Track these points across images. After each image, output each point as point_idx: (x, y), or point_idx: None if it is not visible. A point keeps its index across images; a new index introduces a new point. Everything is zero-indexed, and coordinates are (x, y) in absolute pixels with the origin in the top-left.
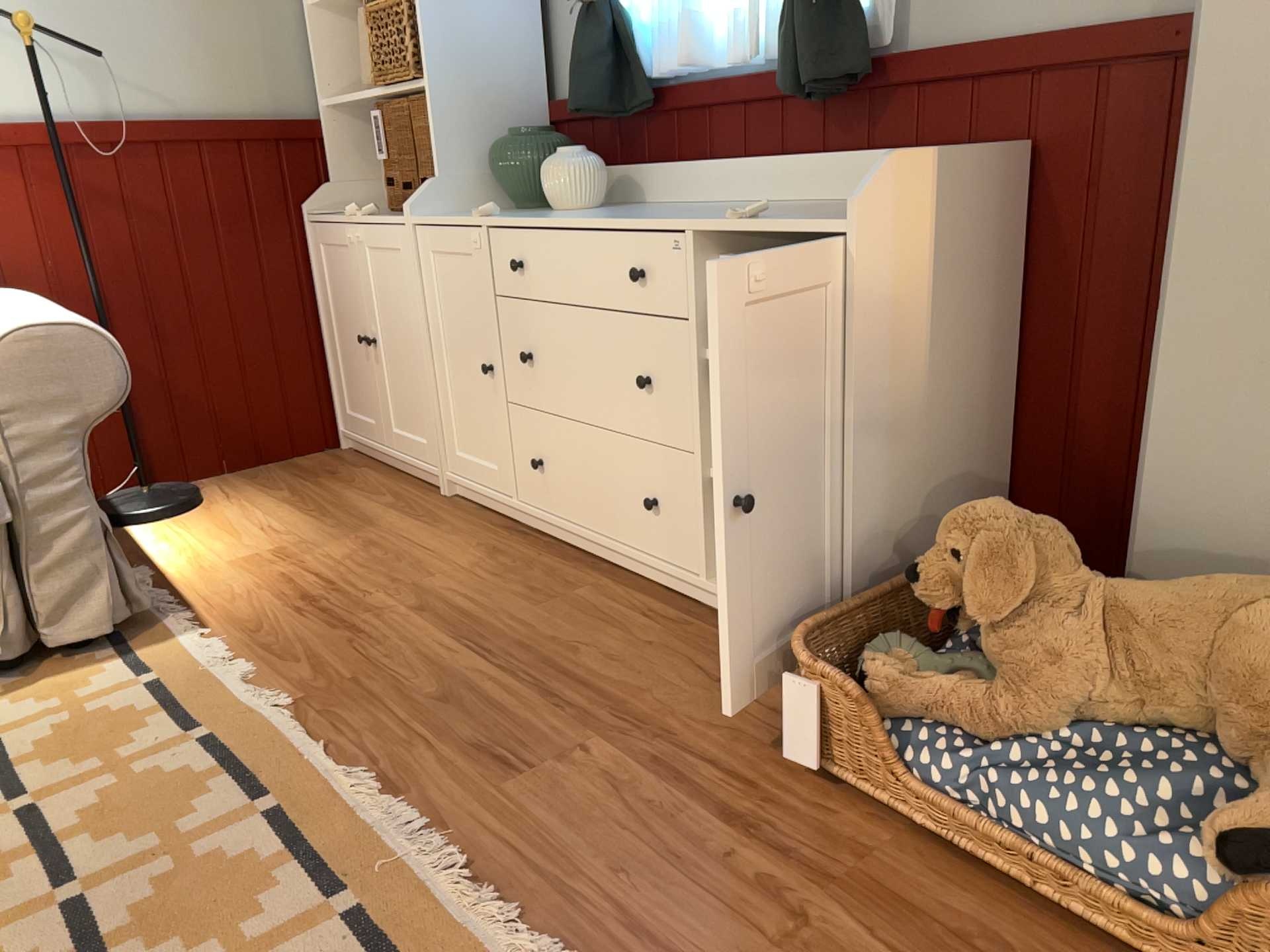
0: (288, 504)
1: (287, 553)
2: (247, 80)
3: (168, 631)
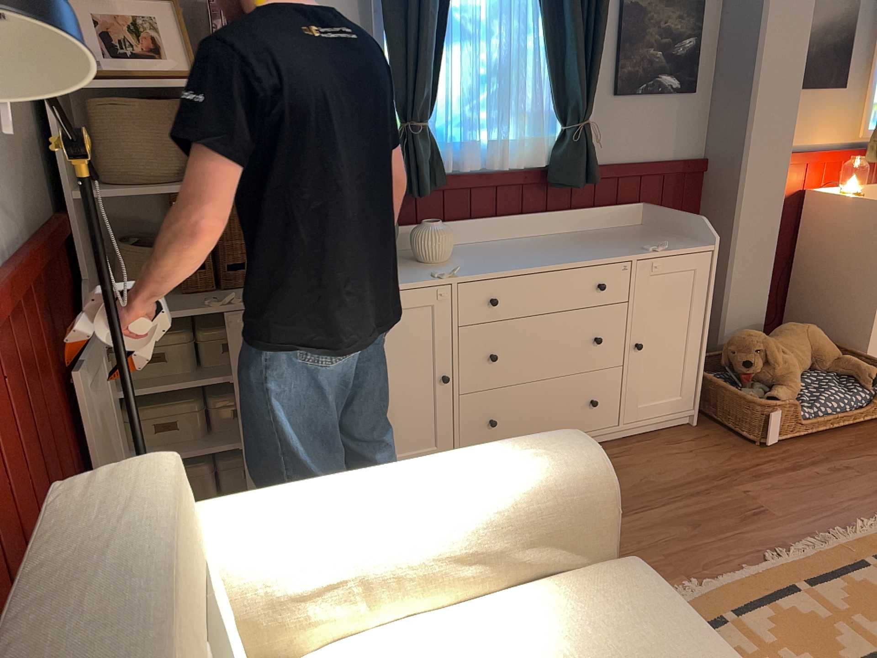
0: None
1: None
2: (27, 173)
3: None
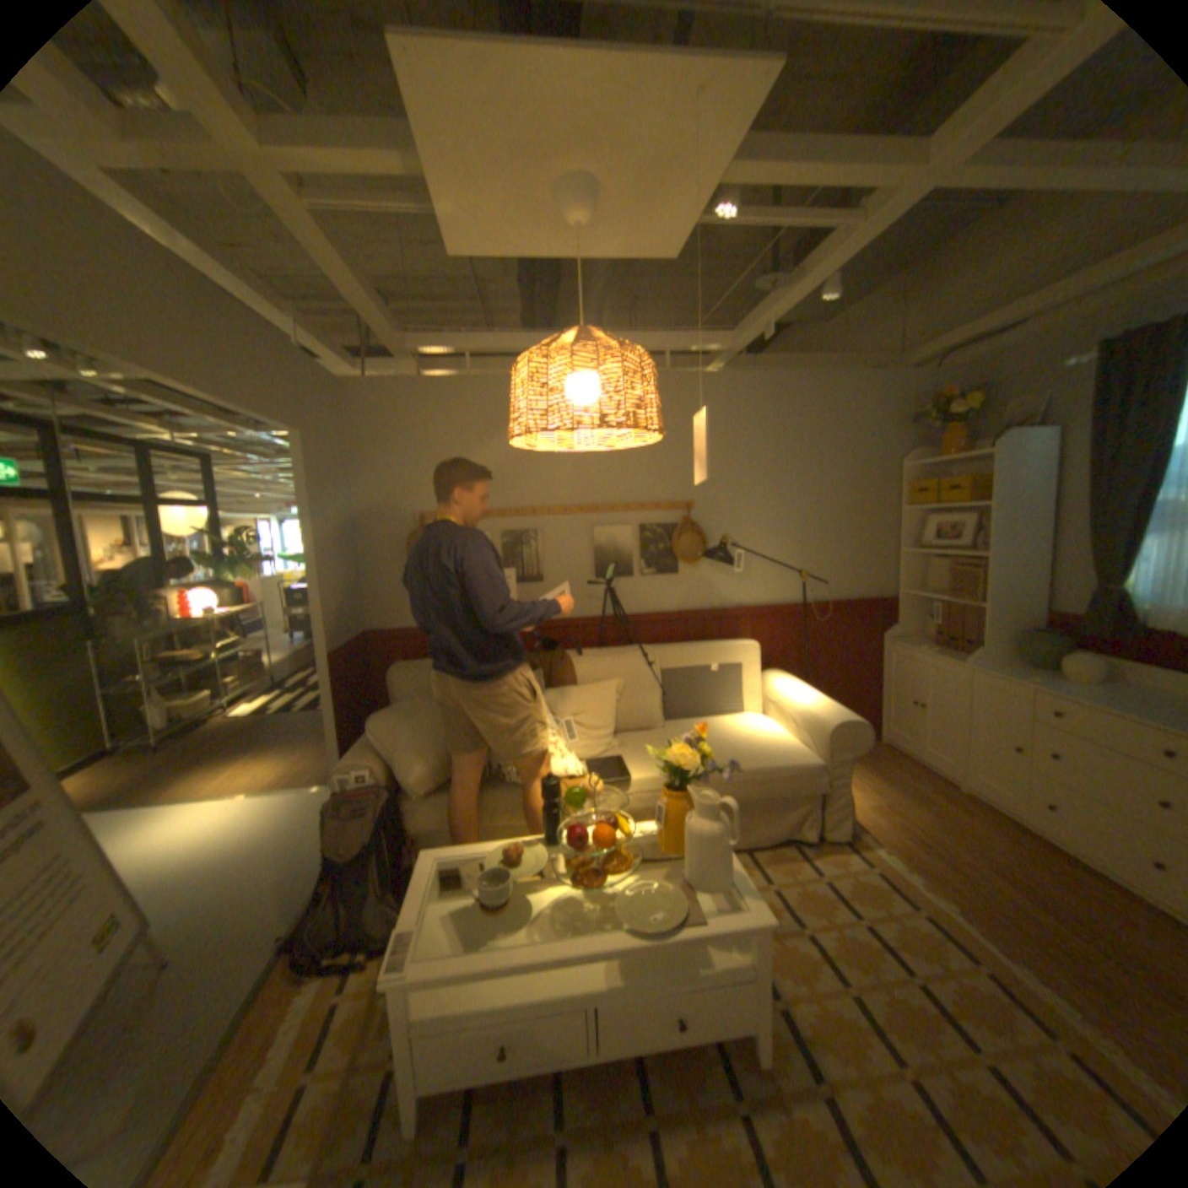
0: (875, 775)
1: (895, 809)
2: (869, 580)
3: (868, 845)
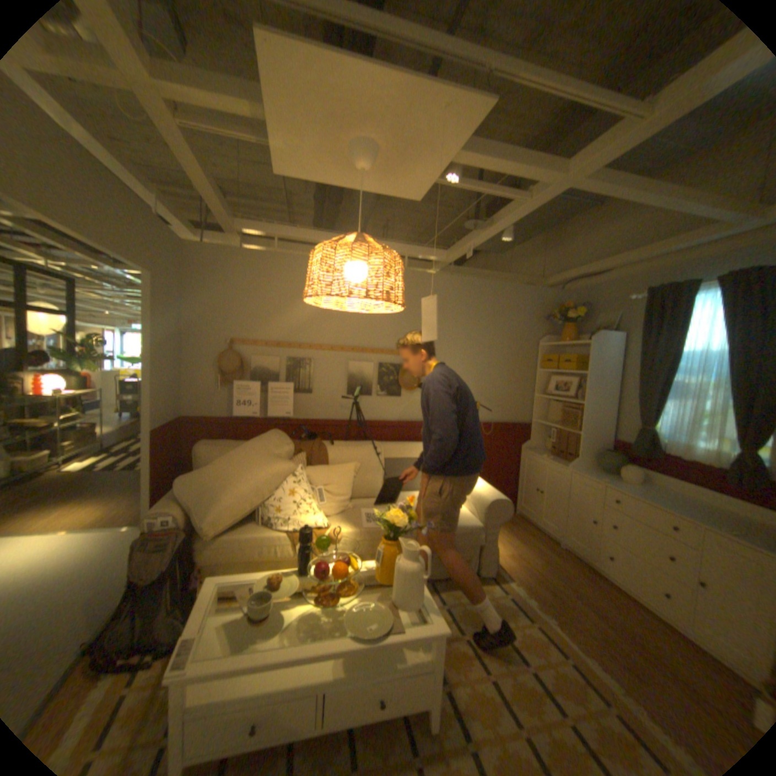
0: (511, 535)
1: (522, 557)
2: (515, 411)
3: (505, 580)
